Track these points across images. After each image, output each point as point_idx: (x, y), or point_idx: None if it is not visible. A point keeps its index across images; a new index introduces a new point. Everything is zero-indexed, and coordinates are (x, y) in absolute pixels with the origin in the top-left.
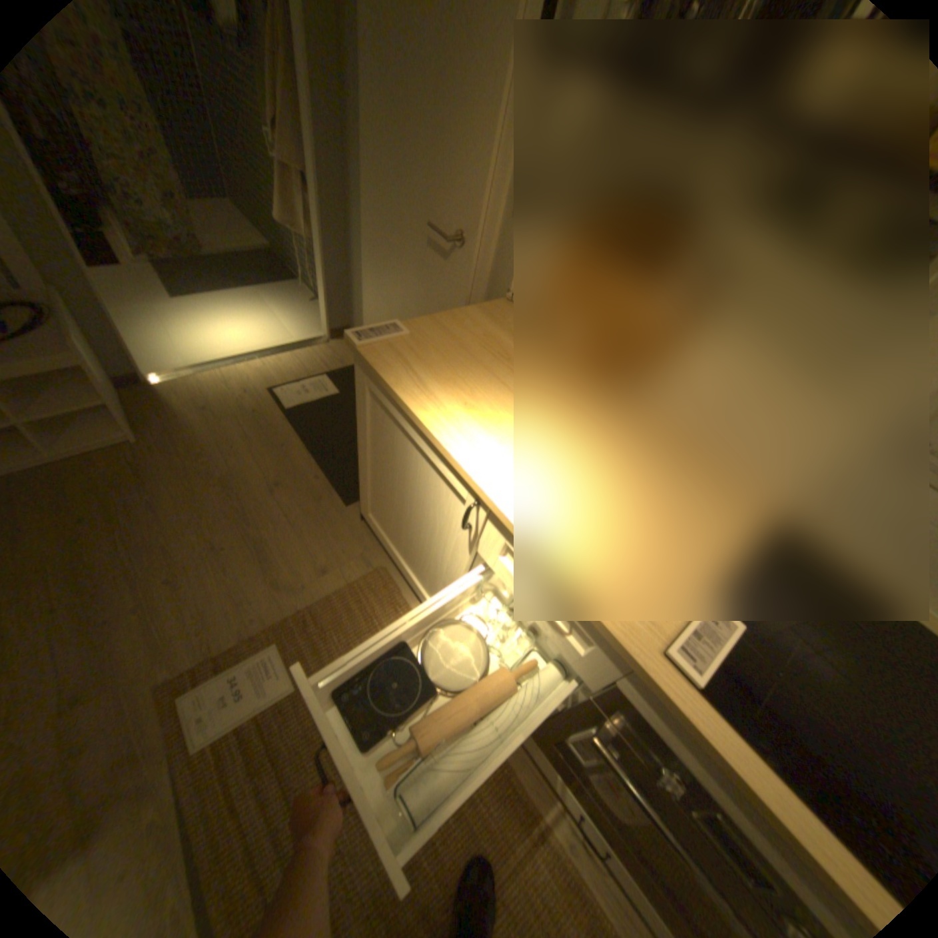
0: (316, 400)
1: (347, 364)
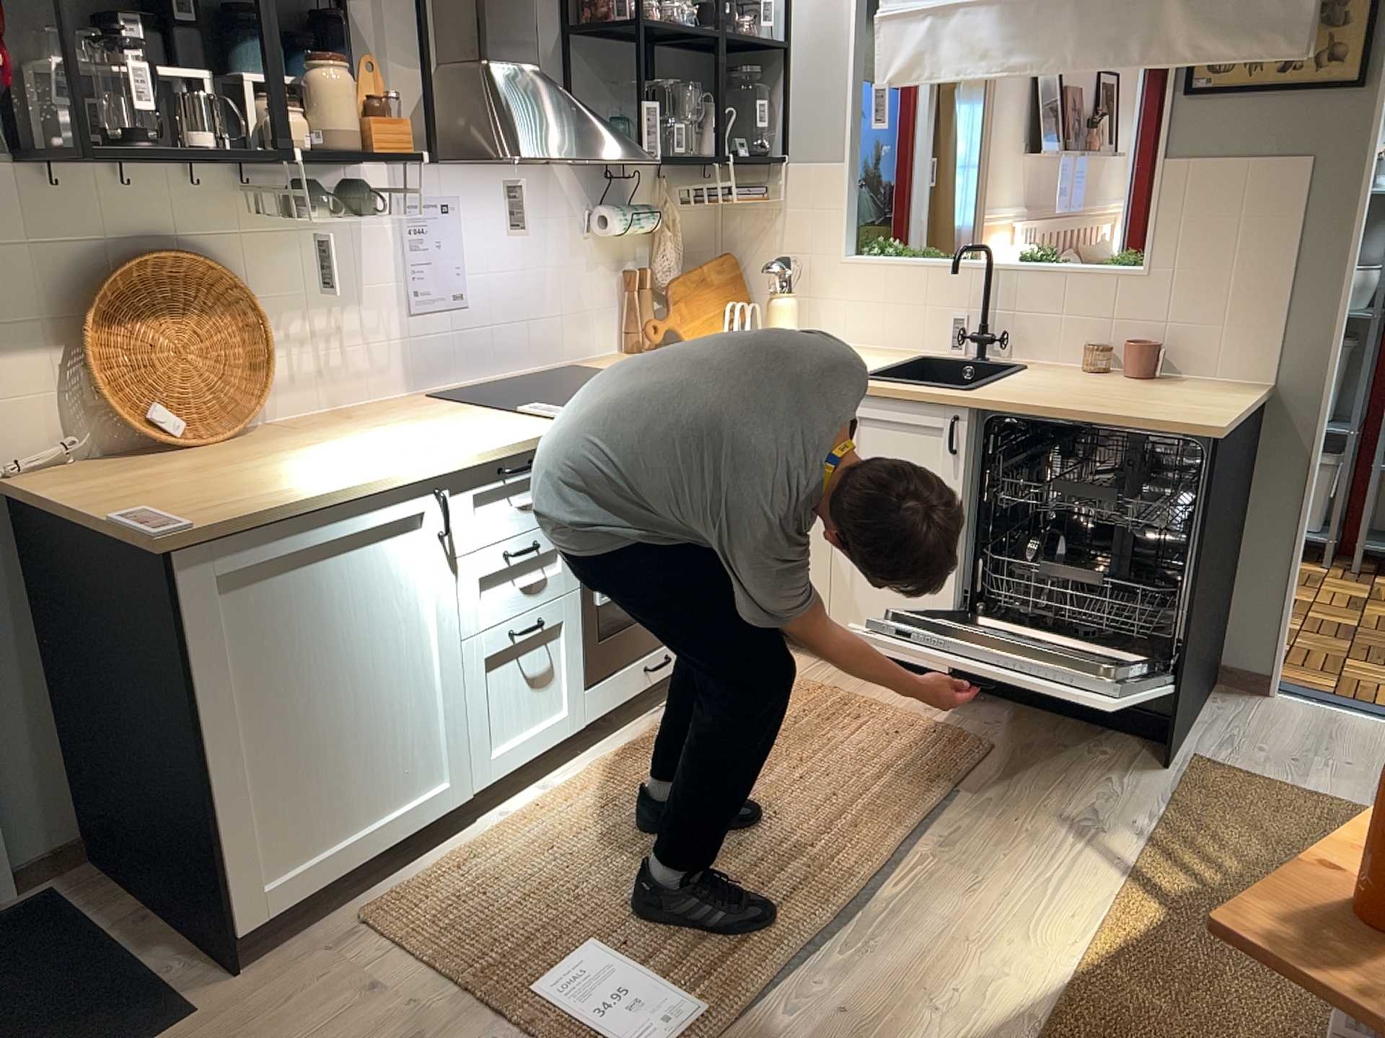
0: None
1: None
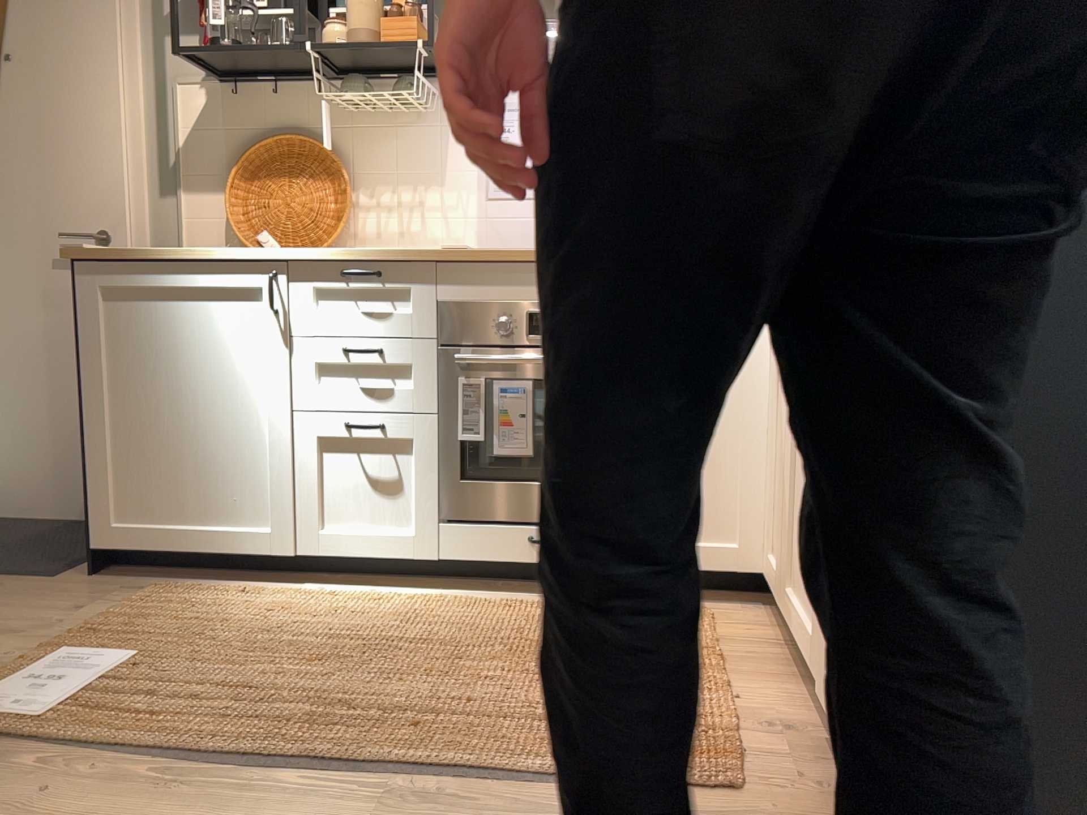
0: None
1: None
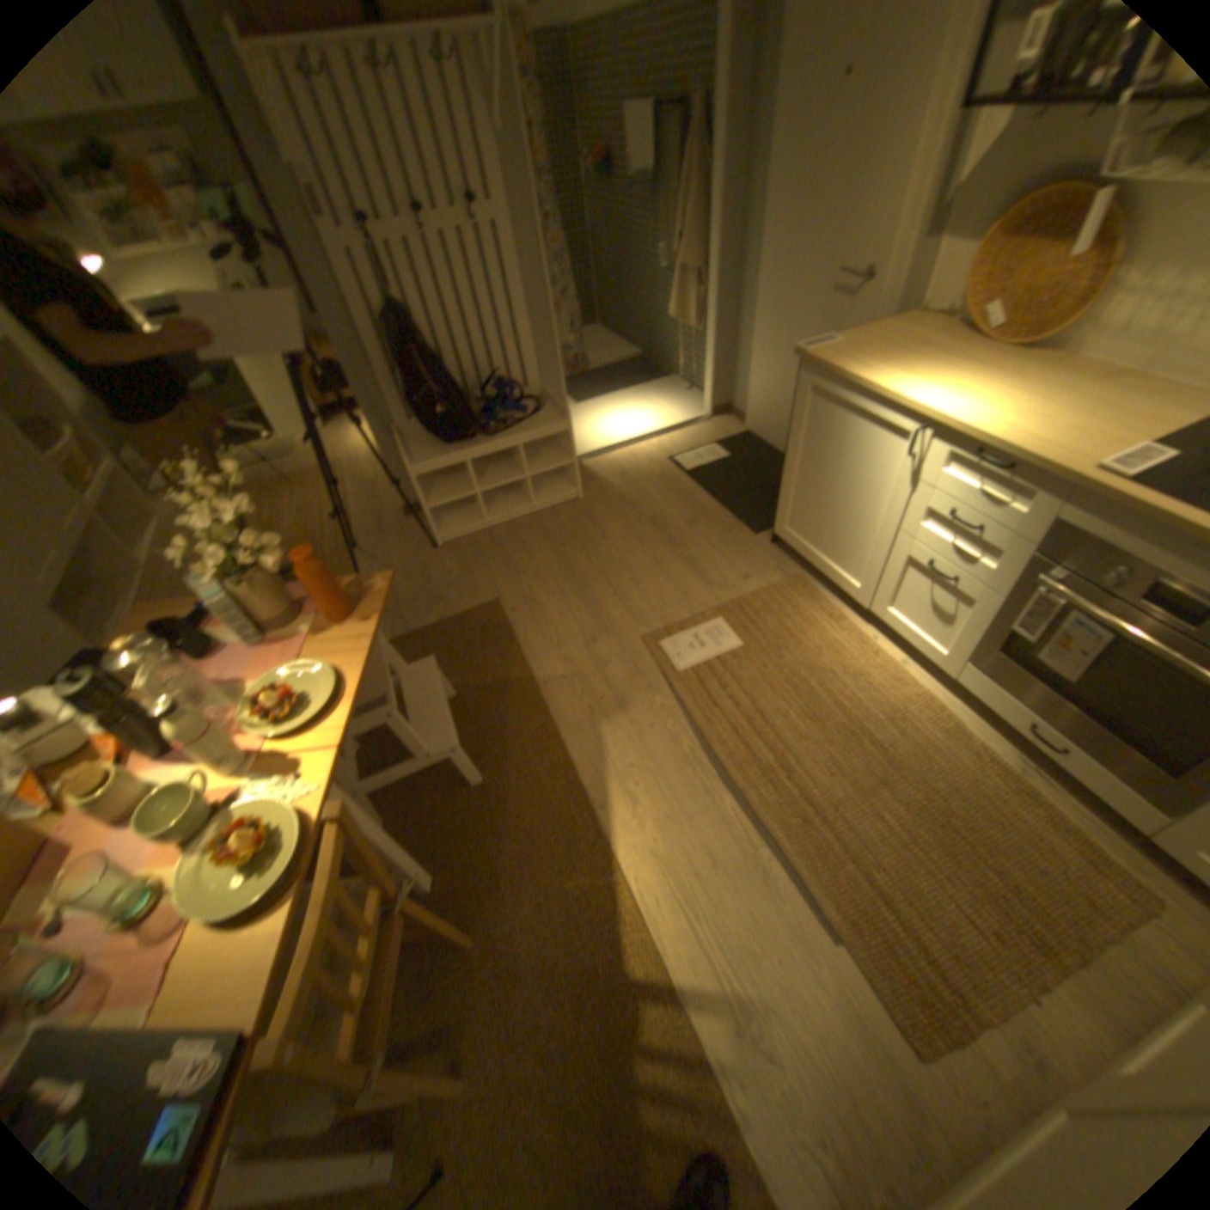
0: (709, 462)
1: (731, 434)
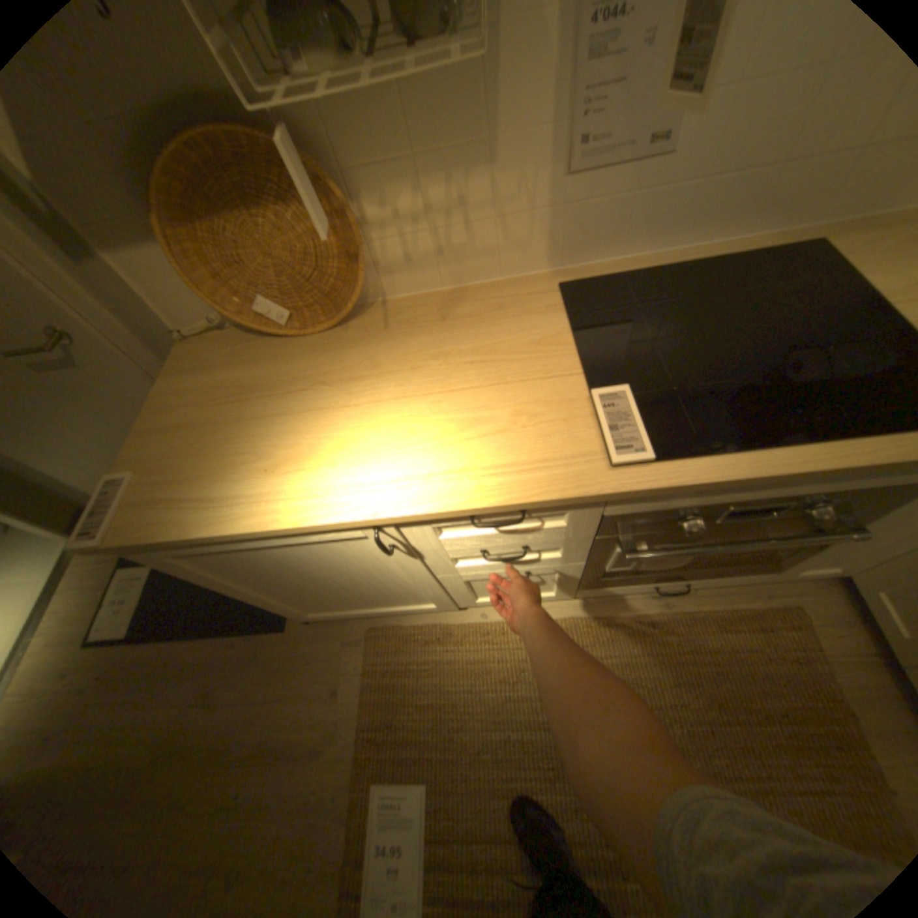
0: (139, 596)
1: None
